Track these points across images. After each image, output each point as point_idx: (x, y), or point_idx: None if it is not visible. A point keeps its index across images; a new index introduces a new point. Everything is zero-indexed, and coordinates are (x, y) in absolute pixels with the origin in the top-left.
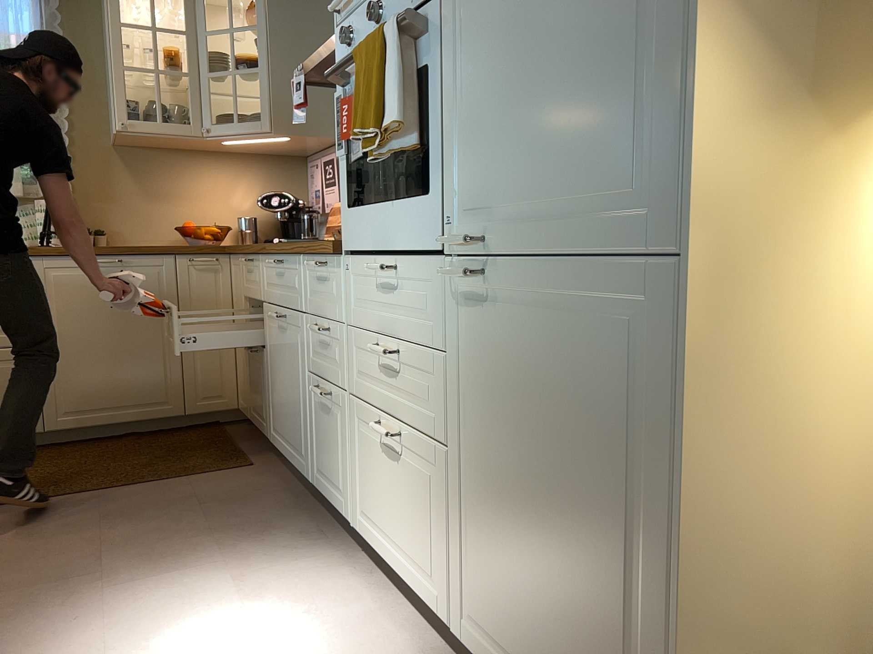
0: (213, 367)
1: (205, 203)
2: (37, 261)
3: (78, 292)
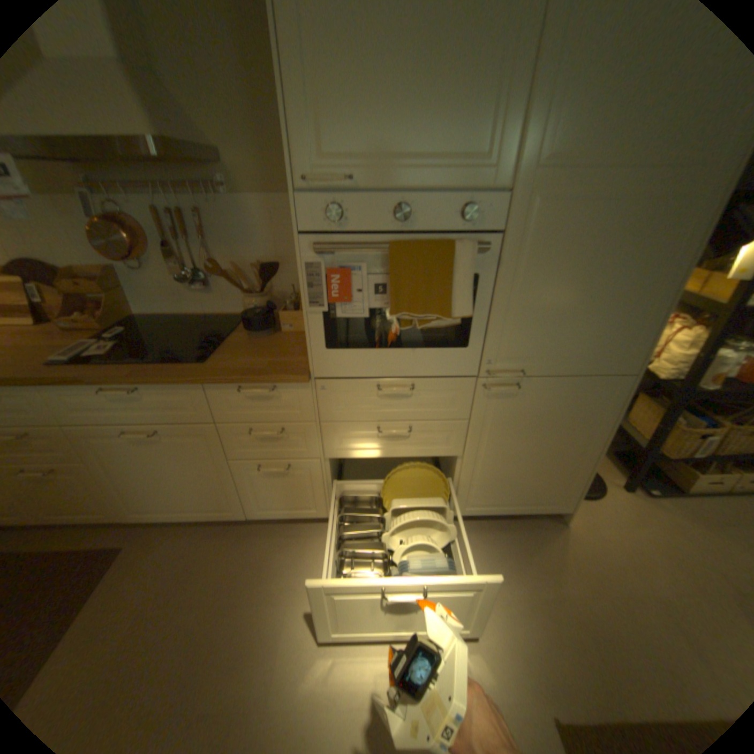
0: None
1: None
2: None
3: None
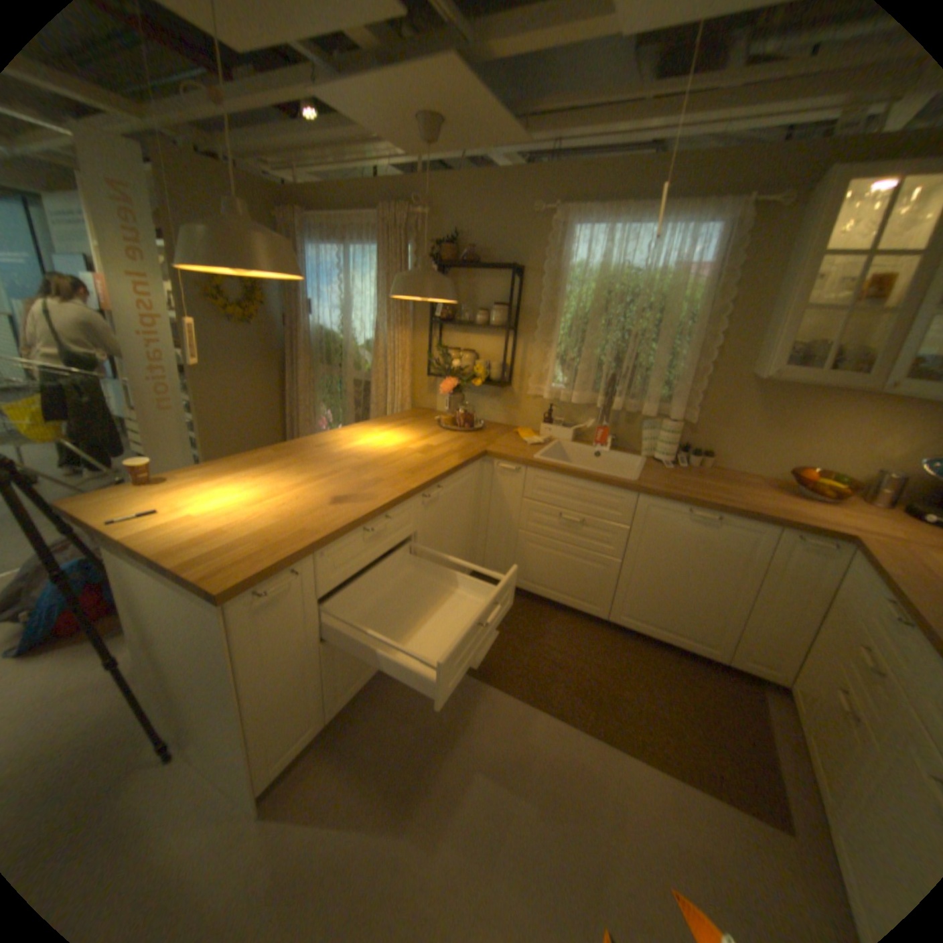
0: (780, 643)
1: (840, 445)
2: (645, 498)
3: (671, 533)
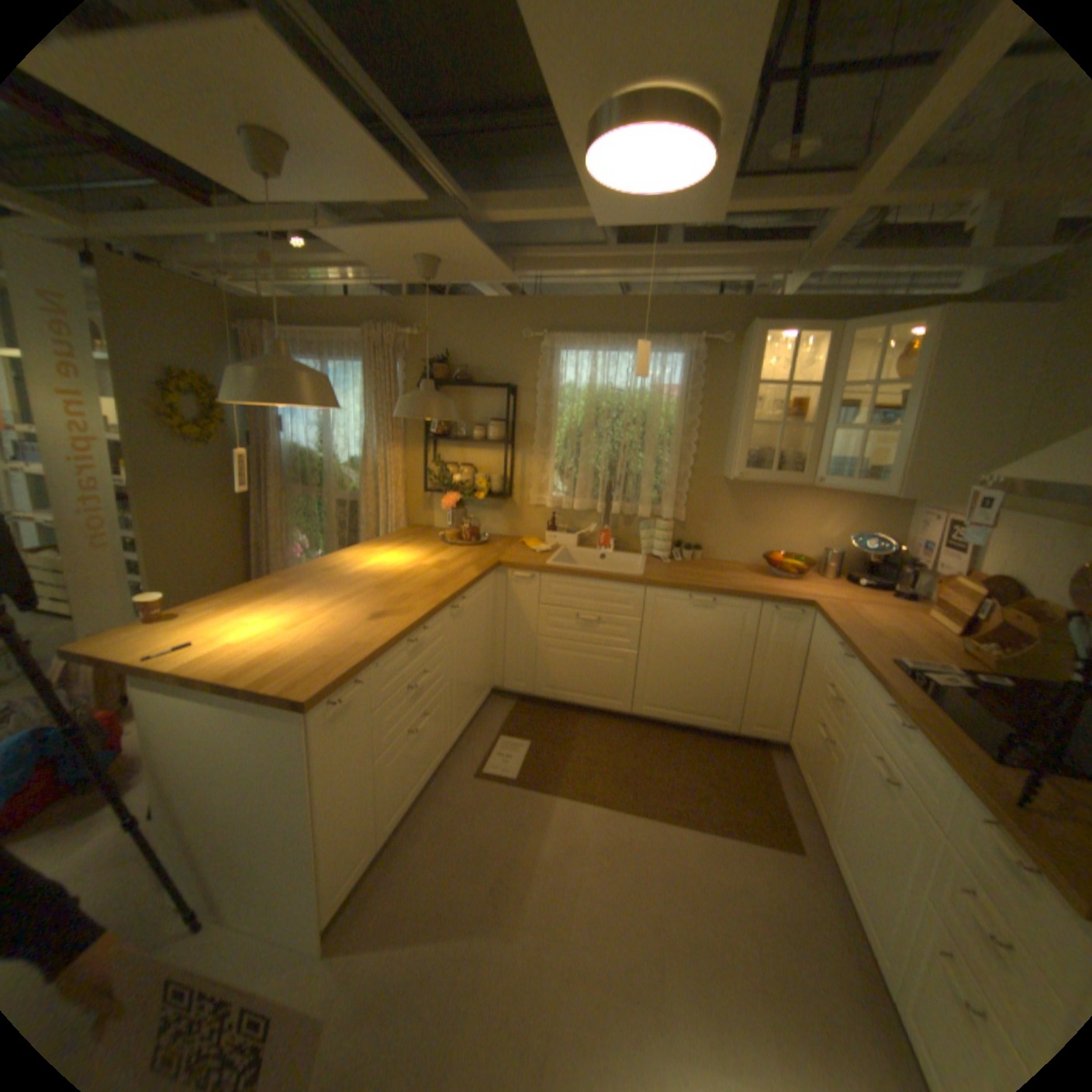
0: (774, 703)
1: (794, 531)
2: (651, 590)
3: (676, 619)
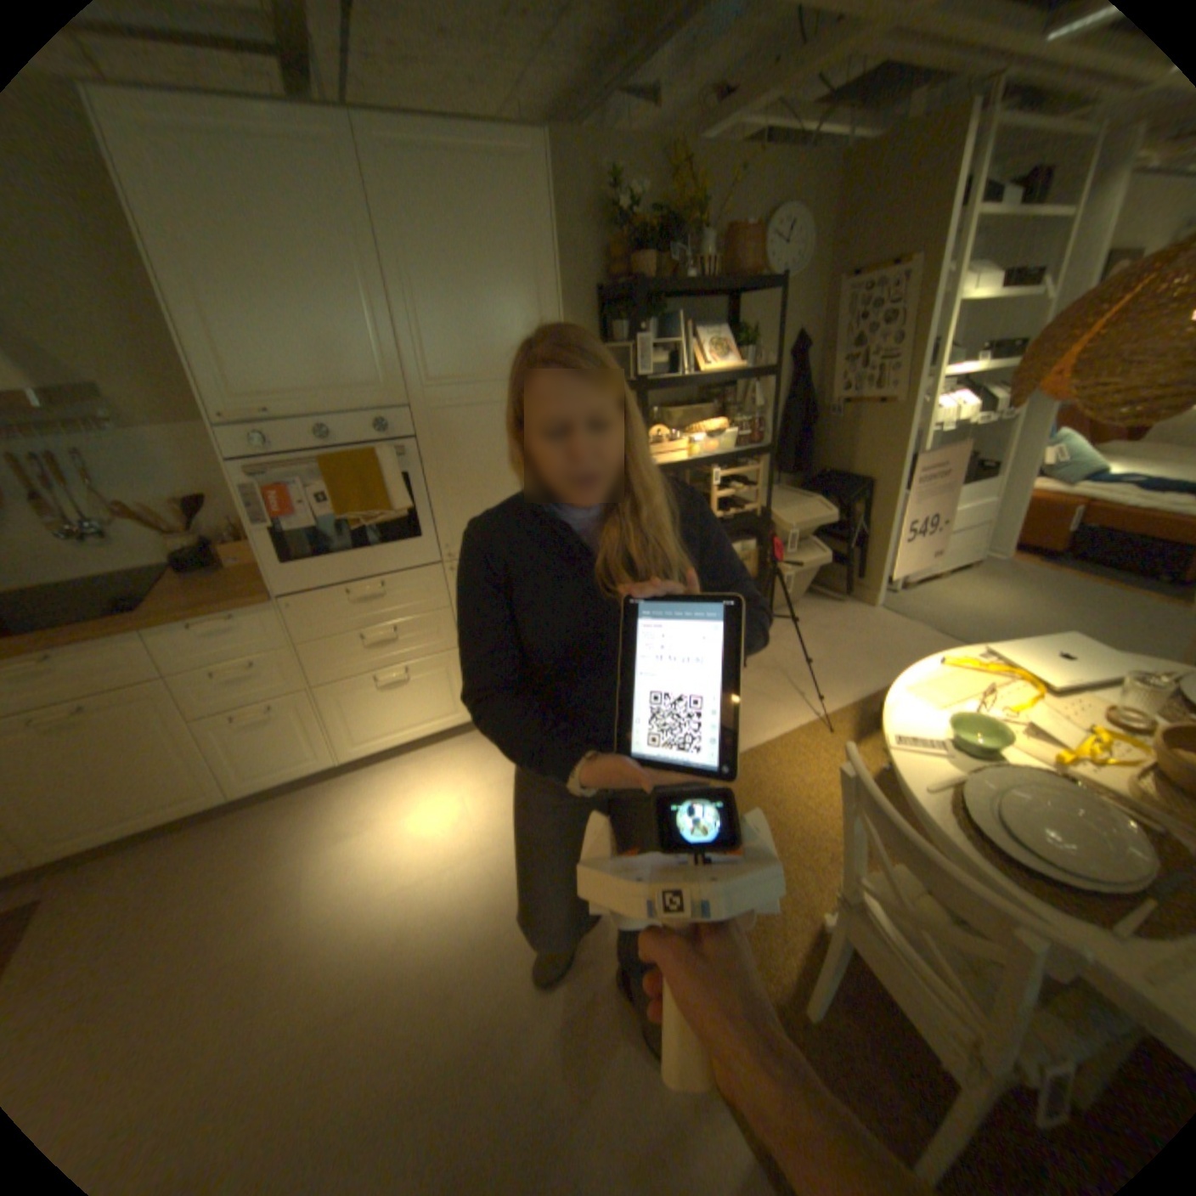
0: None
1: None
2: None
3: None
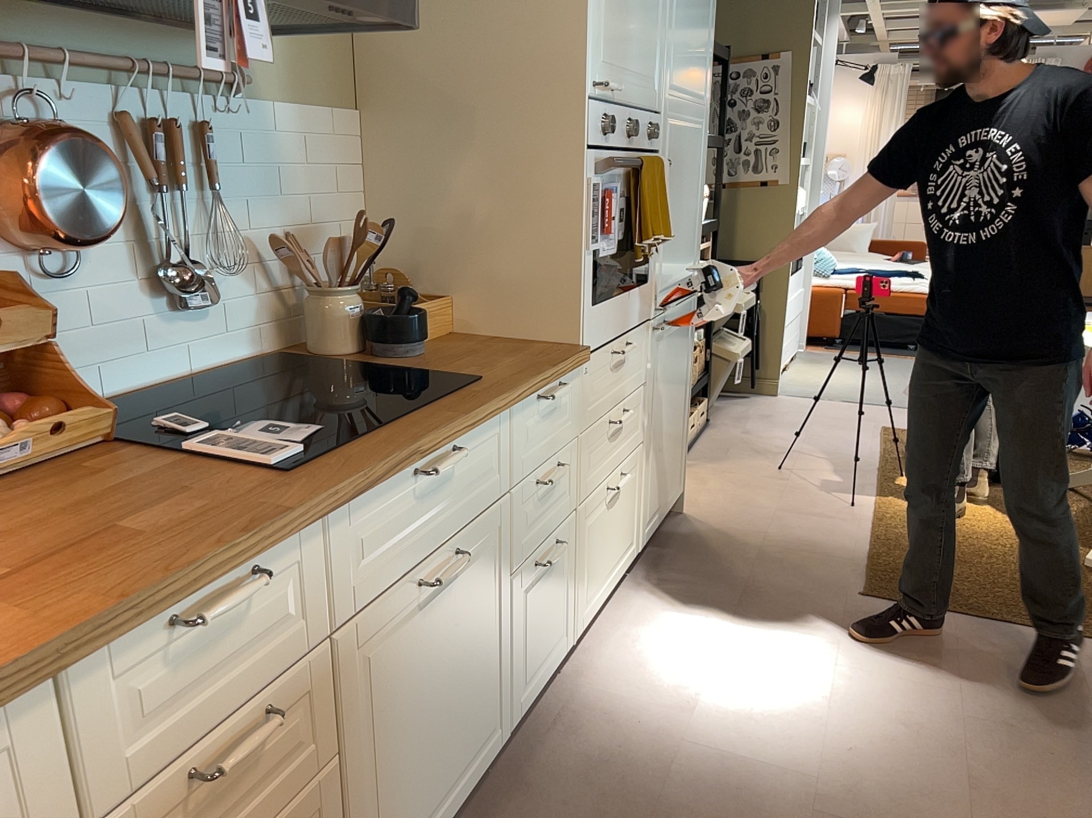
0: None
1: None
2: None
3: None
